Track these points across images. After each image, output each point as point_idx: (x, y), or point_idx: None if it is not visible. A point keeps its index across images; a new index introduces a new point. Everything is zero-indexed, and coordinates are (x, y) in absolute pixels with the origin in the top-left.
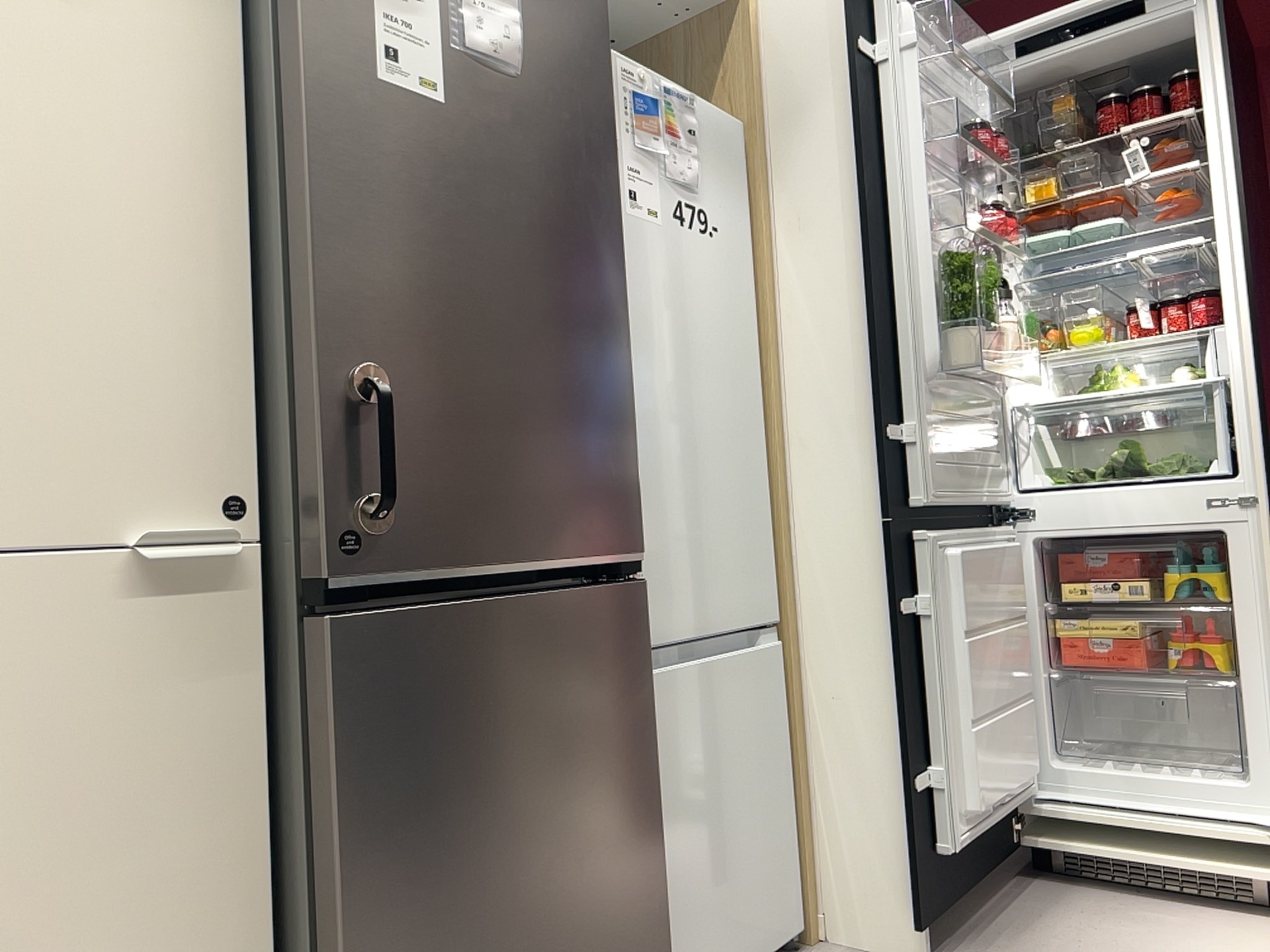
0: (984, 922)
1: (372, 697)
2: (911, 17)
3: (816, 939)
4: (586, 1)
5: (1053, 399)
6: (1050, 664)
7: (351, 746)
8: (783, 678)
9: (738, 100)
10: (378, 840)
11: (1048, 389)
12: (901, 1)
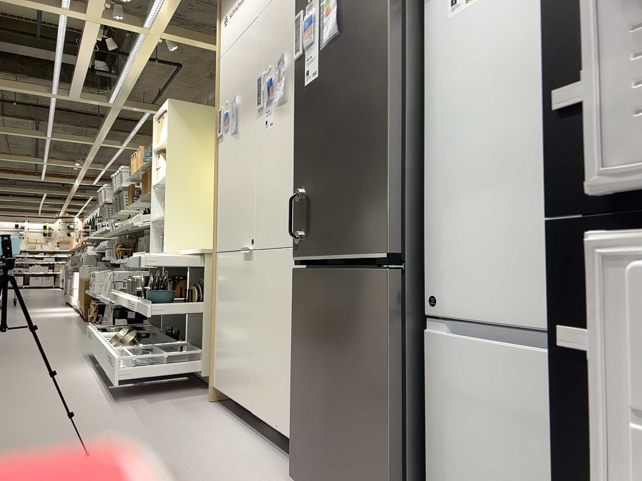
0: None
1: (298, 297)
2: None
3: None
4: None
5: None
6: None
7: (295, 310)
8: None
9: None
10: (297, 343)
11: None
12: None
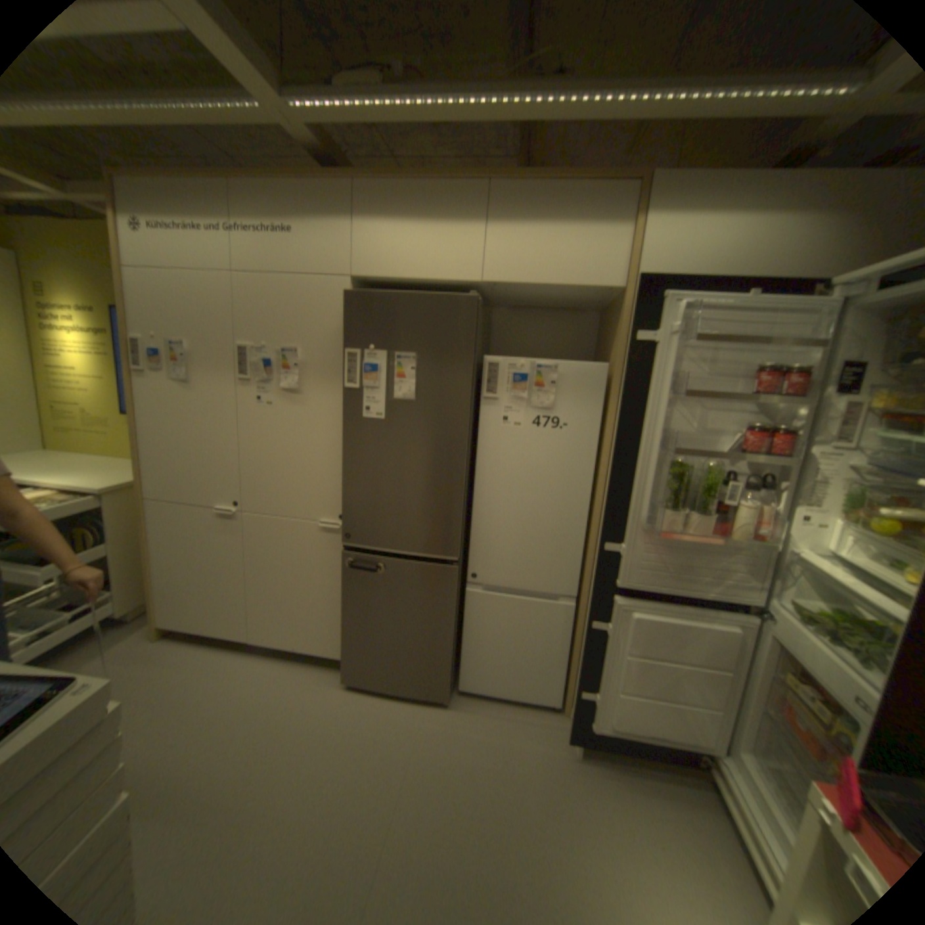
0: (636, 775)
1: (353, 570)
2: (683, 311)
3: (566, 716)
4: (459, 359)
5: (849, 557)
6: (767, 708)
7: (348, 579)
8: (578, 618)
9: (617, 347)
10: (352, 600)
11: (851, 548)
12: (685, 298)
